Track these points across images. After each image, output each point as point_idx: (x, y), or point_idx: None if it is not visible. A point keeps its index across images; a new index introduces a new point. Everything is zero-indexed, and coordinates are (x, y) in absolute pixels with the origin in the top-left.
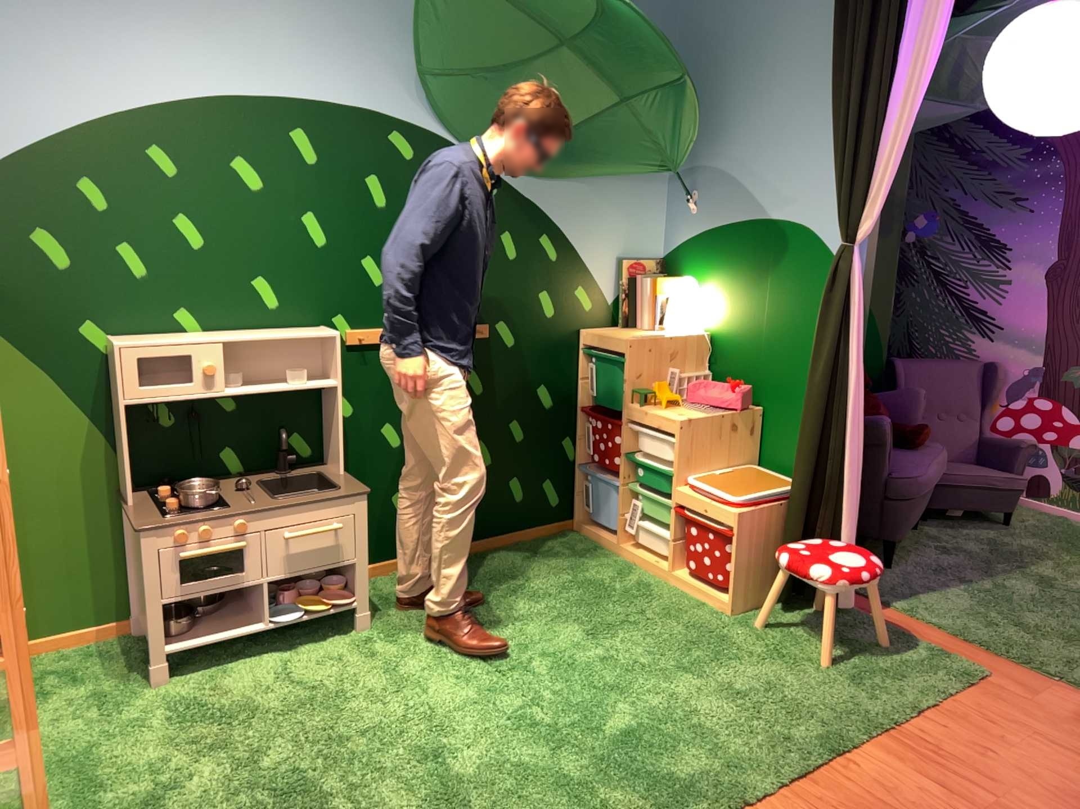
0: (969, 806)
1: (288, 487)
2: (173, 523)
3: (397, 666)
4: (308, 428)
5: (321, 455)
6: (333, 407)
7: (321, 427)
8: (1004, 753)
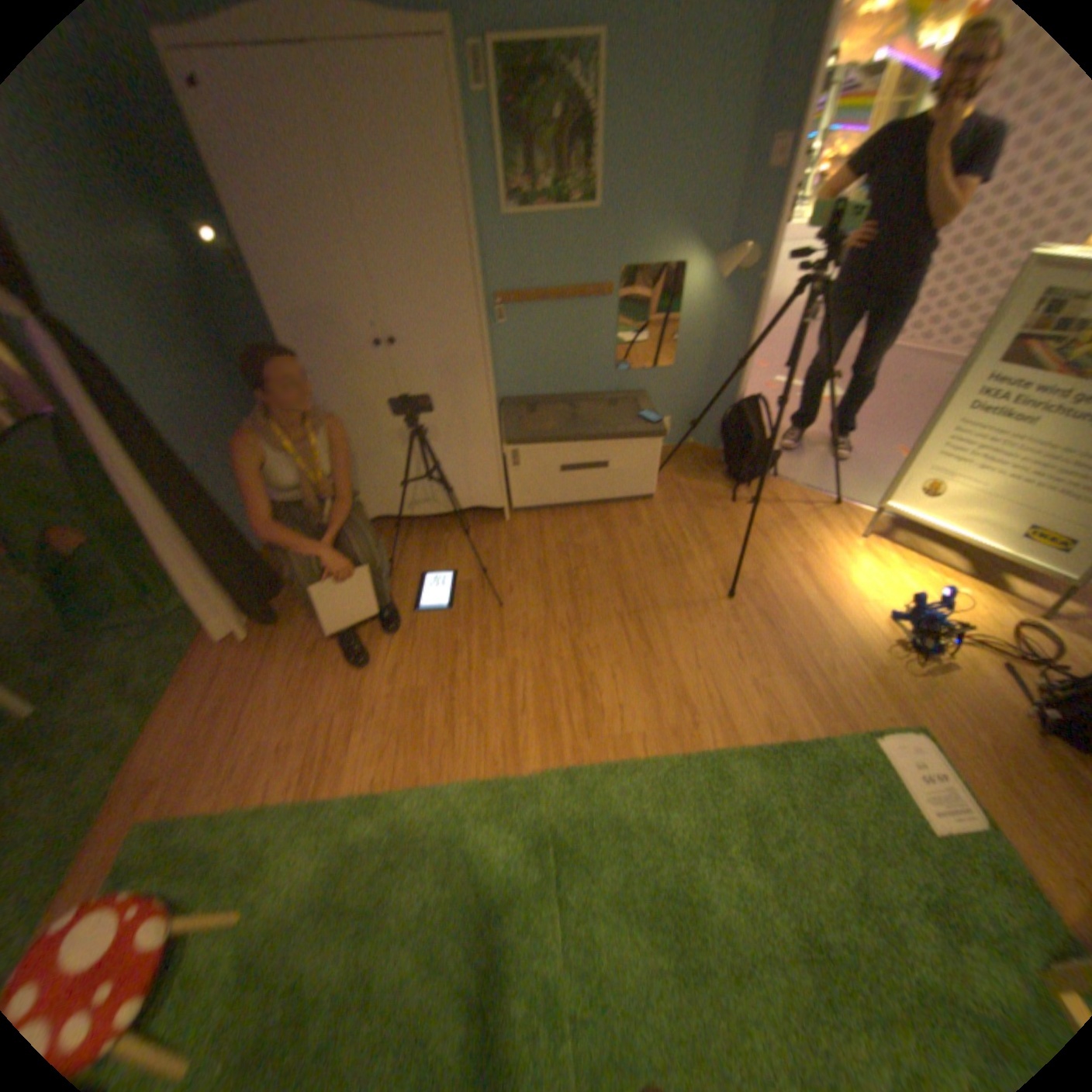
0: (355, 716)
1: None
2: None
3: None
4: None
5: None
6: None
7: None
8: (272, 741)
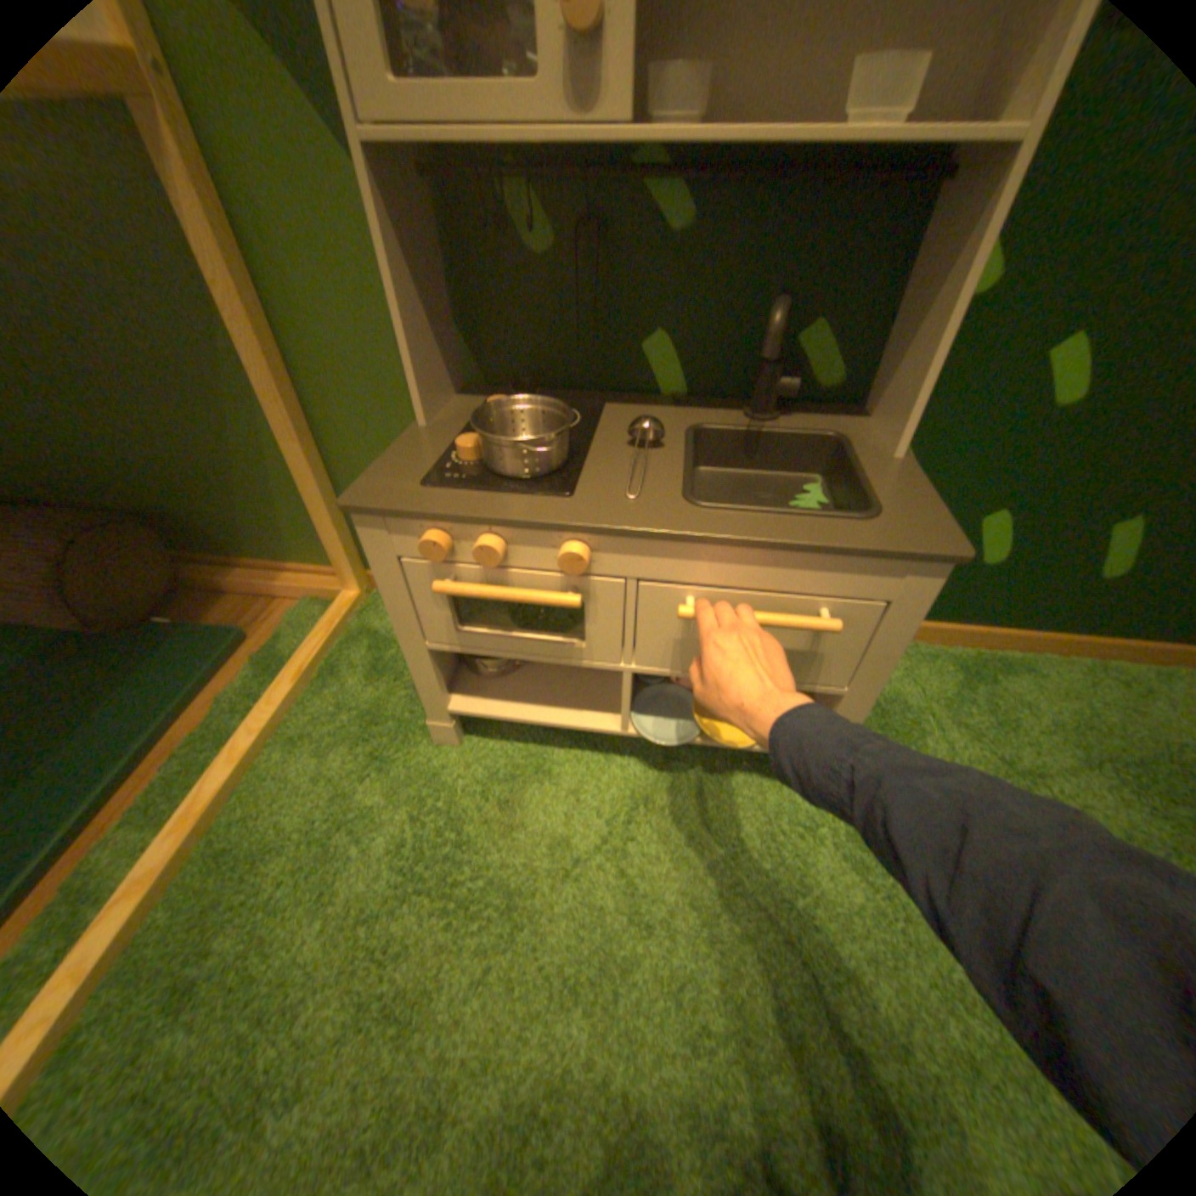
0: None
1: (761, 457)
2: (419, 511)
3: (849, 978)
4: (858, 315)
5: (868, 390)
6: (965, 244)
7: (894, 316)
8: None
